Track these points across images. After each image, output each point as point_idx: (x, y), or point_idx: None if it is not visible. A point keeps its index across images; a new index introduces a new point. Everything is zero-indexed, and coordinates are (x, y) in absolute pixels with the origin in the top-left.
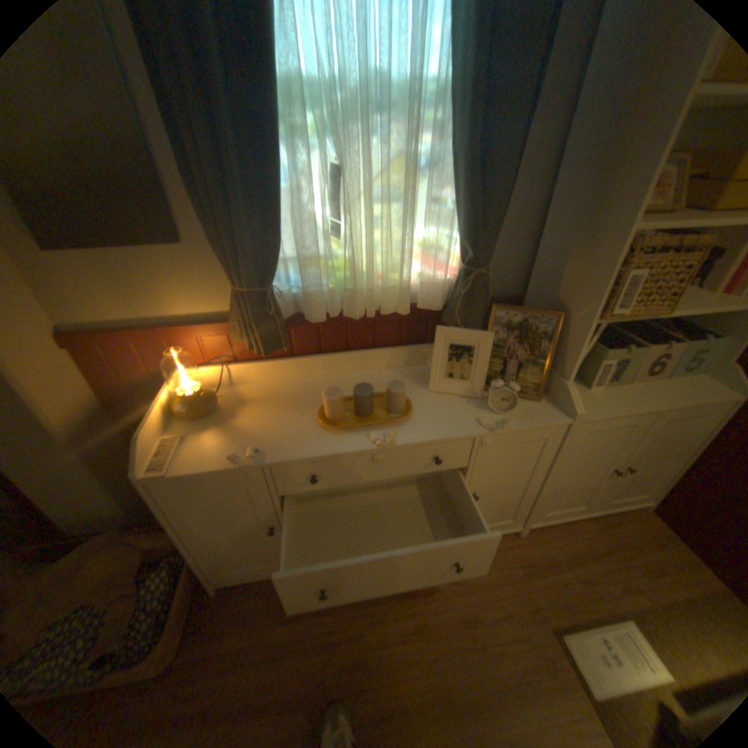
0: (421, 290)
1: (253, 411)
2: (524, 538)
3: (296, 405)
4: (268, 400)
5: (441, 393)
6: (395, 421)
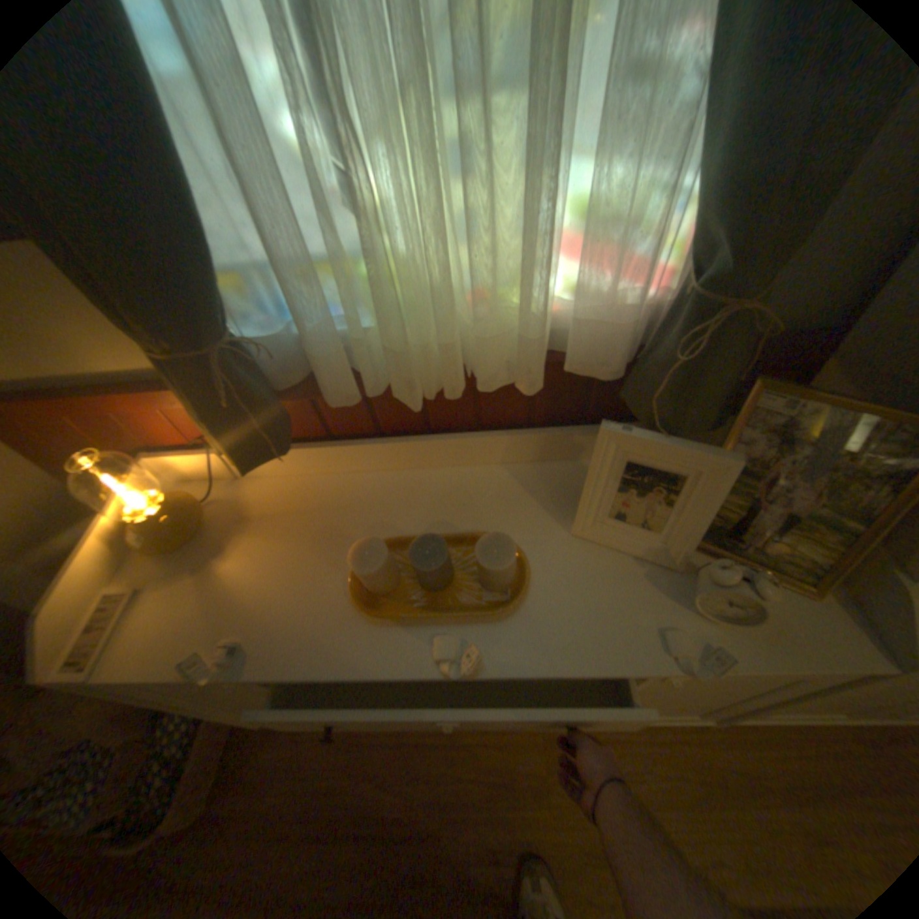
0: (580, 326)
1: (255, 542)
2: (716, 730)
3: (325, 536)
4: (284, 520)
5: (598, 542)
6: (492, 607)
